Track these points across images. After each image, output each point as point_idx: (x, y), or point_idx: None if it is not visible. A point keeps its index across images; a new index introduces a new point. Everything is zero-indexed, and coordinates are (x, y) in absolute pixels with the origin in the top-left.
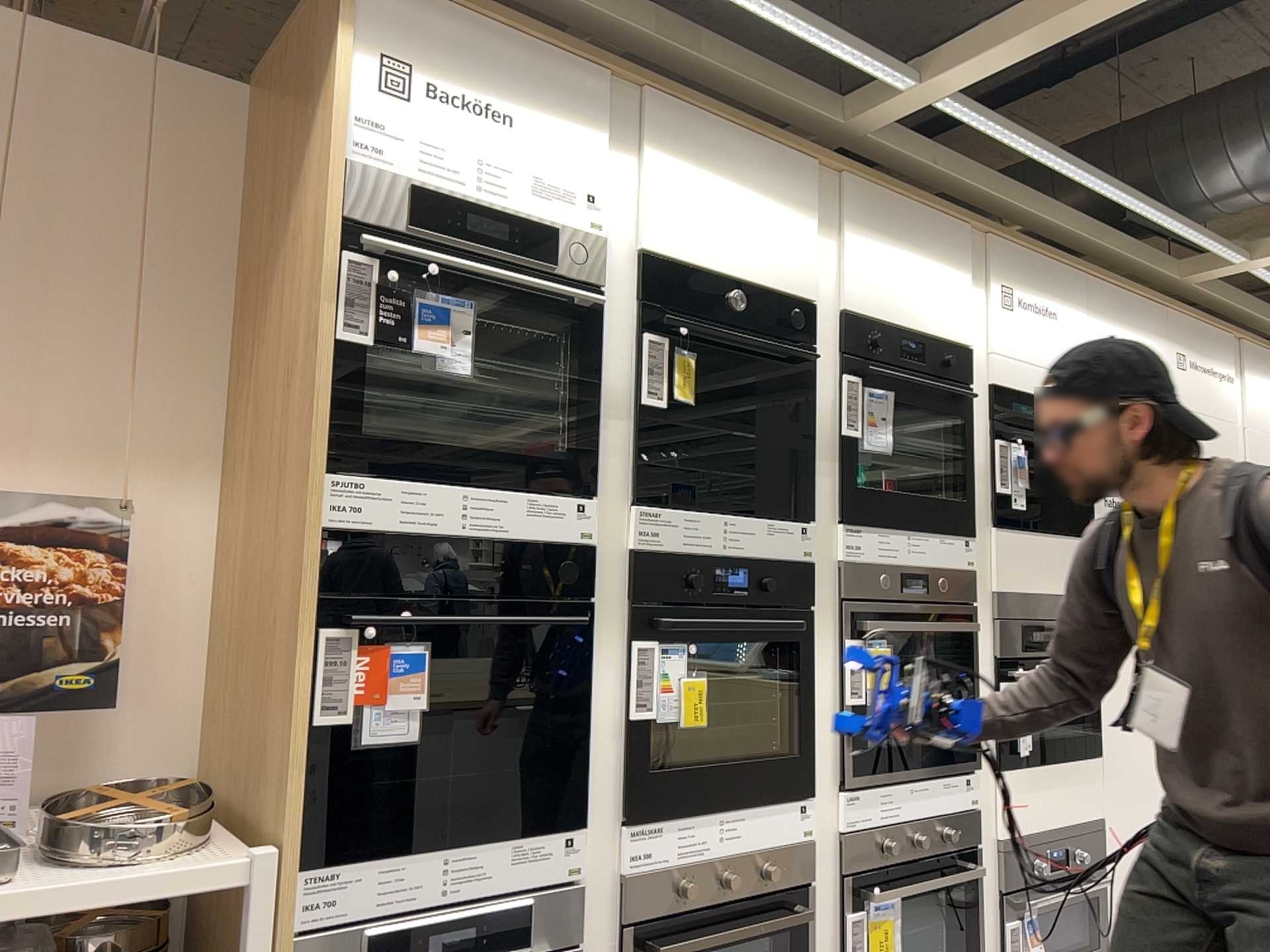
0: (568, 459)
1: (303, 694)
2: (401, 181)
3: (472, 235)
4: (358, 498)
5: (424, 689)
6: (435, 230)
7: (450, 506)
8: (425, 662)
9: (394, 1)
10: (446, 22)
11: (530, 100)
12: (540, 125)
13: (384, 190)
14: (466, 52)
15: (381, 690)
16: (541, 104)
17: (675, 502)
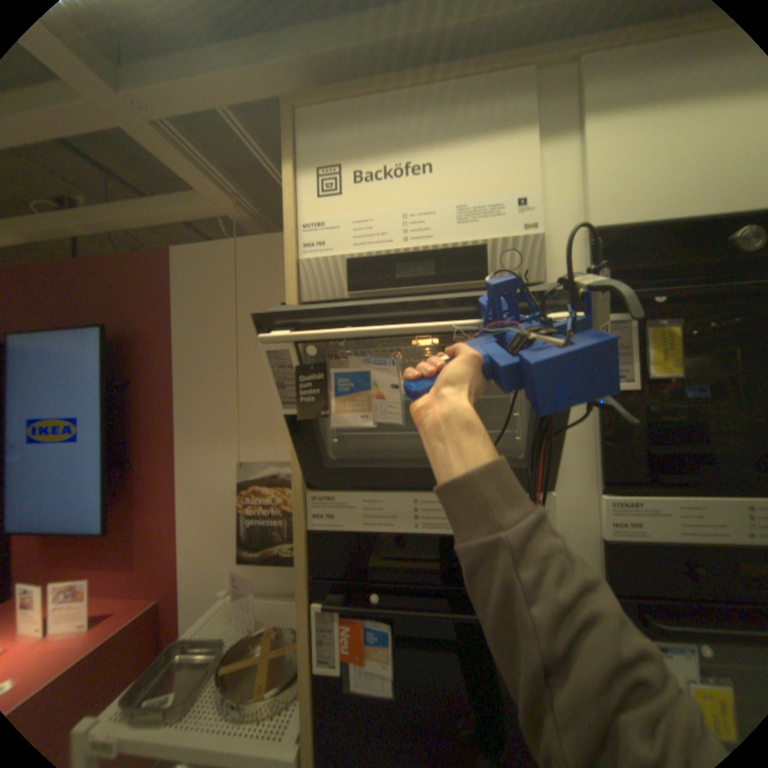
0: (519, 457)
1: (301, 654)
2: (334, 258)
3: (398, 280)
4: (329, 509)
5: (389, 664)
6: (366, 287)
7: (403, 510)
8: (389, 642)
9: (316, 117)
10: (359, 109)
11: (443, 134)
12: (455, 153)
13: (323, 270)
14: (378, 125)
15: (358, 657)
16: (455, 133)
17: (667, 485)
